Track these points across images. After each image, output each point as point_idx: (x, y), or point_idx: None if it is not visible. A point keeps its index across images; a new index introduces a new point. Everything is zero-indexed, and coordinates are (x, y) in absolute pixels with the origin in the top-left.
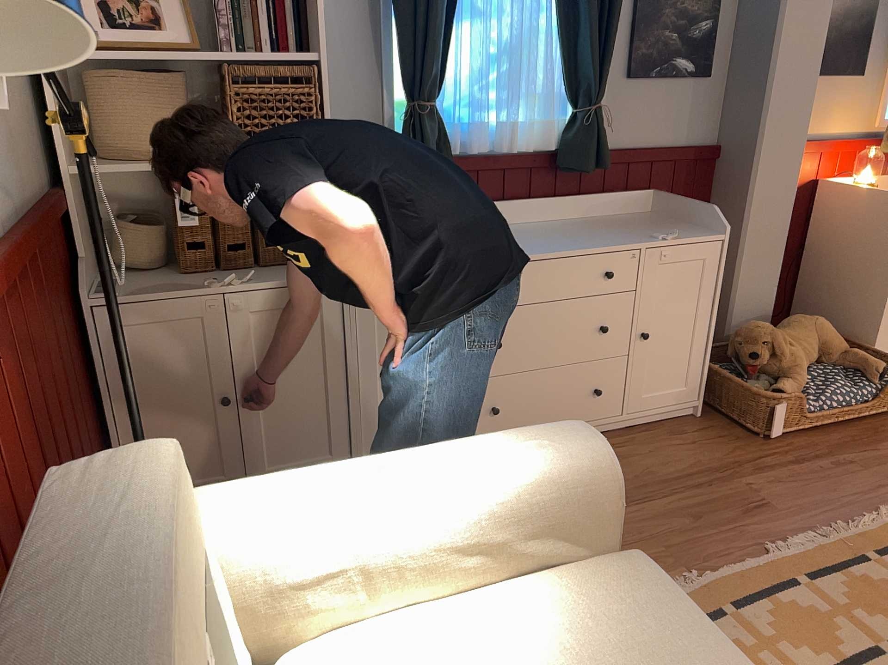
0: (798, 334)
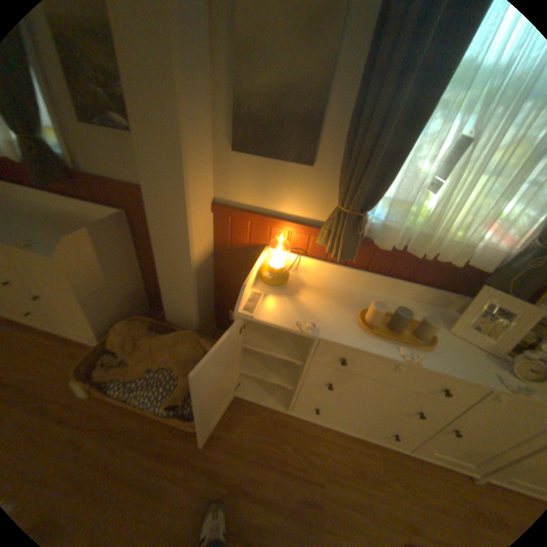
0: (158, 347)
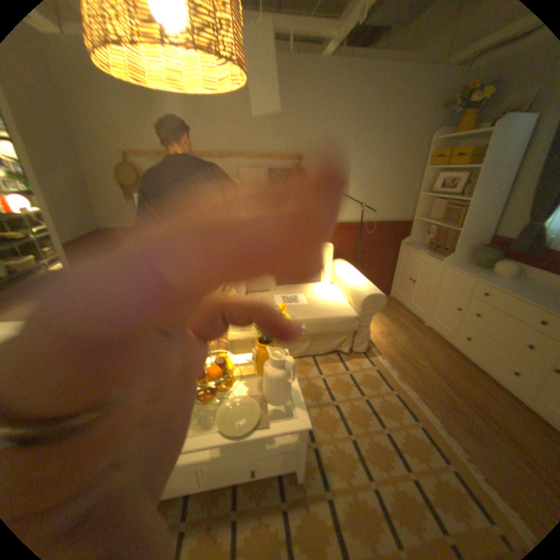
0: None
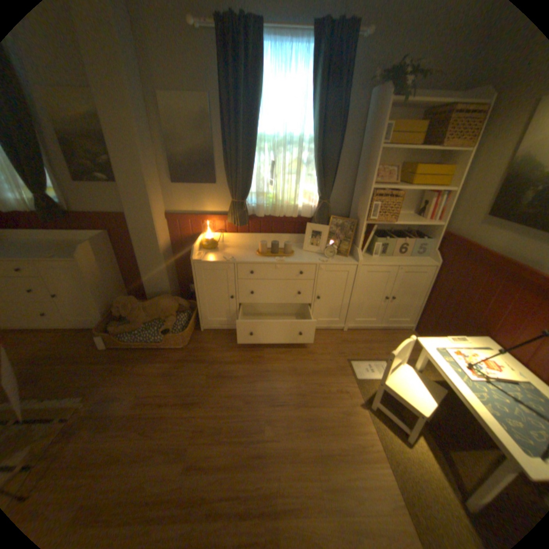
0: (148, 306)
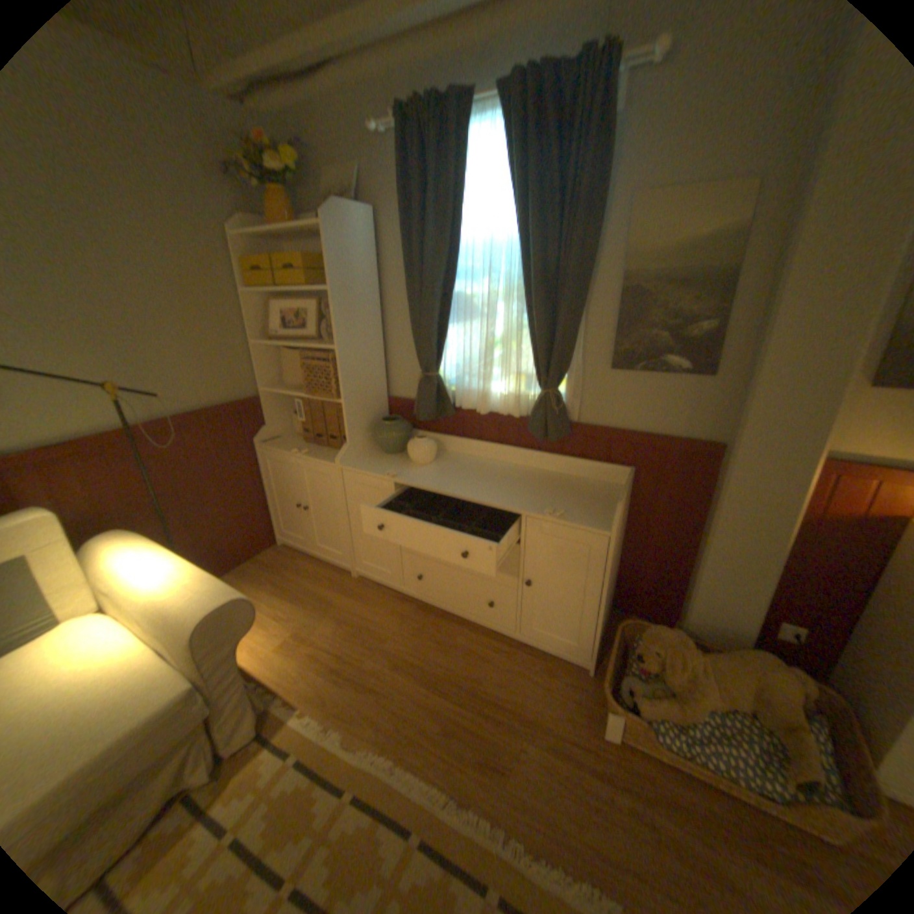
0: (728, 673)
